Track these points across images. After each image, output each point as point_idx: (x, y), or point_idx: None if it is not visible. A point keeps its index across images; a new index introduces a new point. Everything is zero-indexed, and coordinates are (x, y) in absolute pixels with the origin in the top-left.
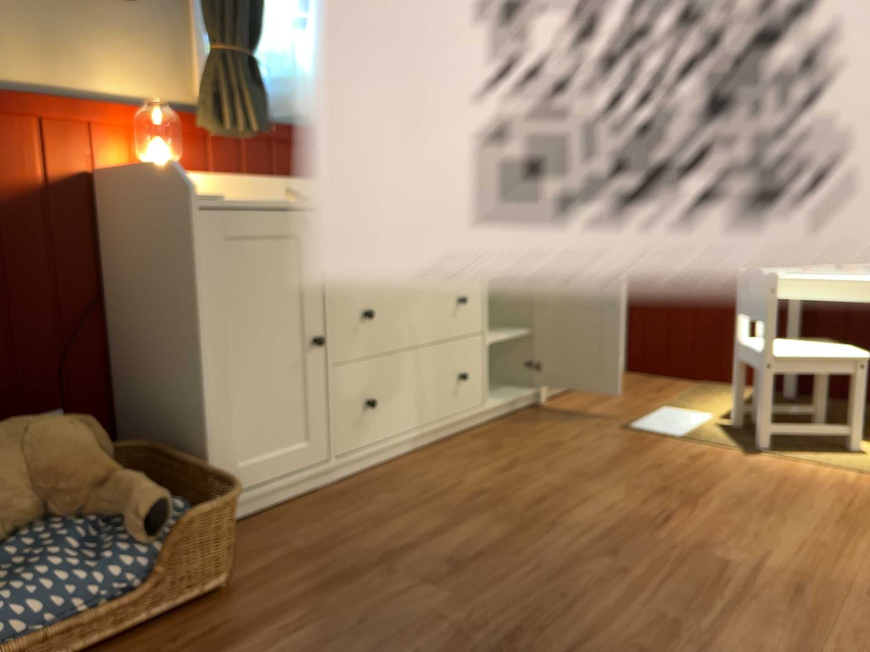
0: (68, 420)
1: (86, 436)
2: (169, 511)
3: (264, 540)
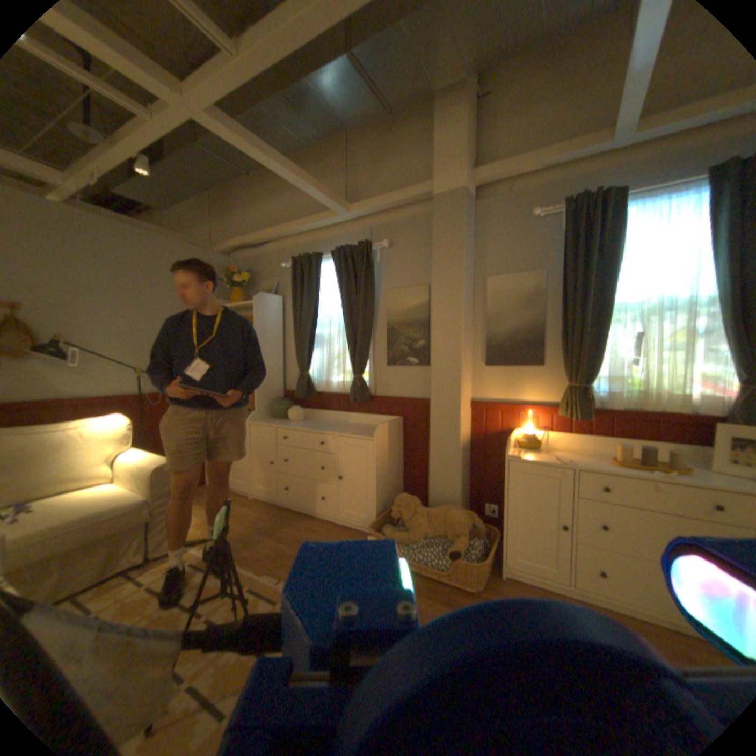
0: (466, 513)
1: (465, 521)
2: (467, 558)
3: (512, 595)
